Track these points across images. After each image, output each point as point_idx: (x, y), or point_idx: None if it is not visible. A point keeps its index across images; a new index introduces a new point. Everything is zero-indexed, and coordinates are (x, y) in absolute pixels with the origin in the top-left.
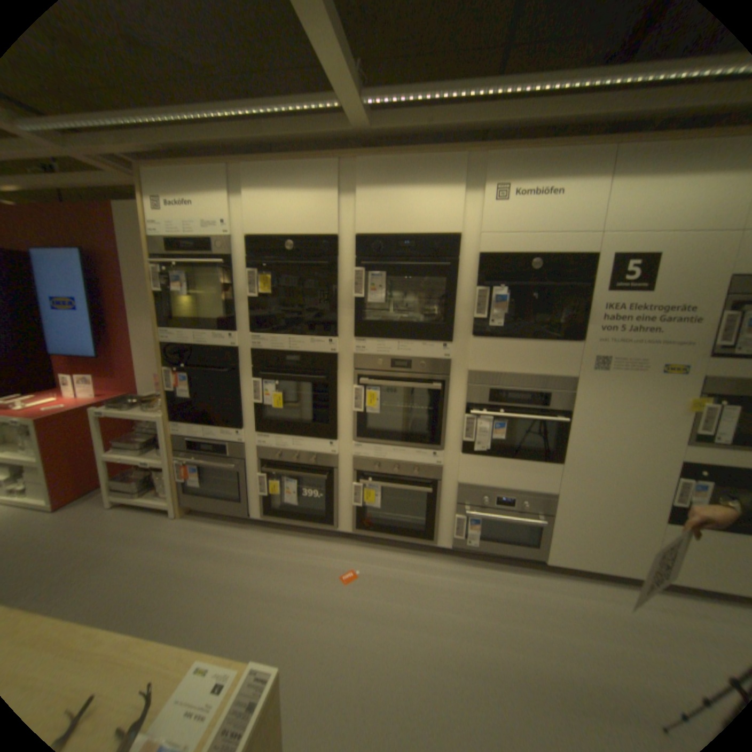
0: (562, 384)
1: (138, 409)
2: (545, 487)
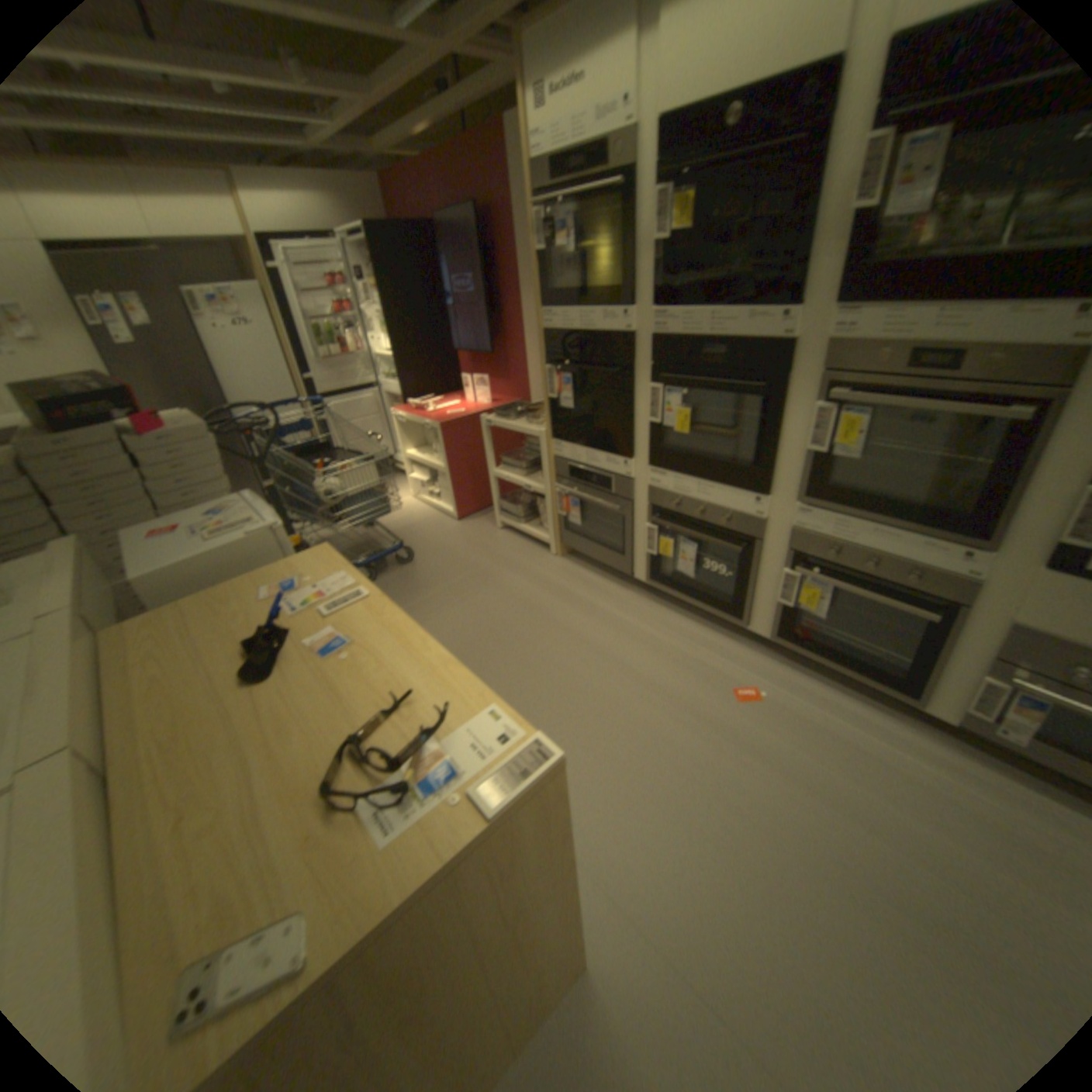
0: None
1: (524, 420)
2: None
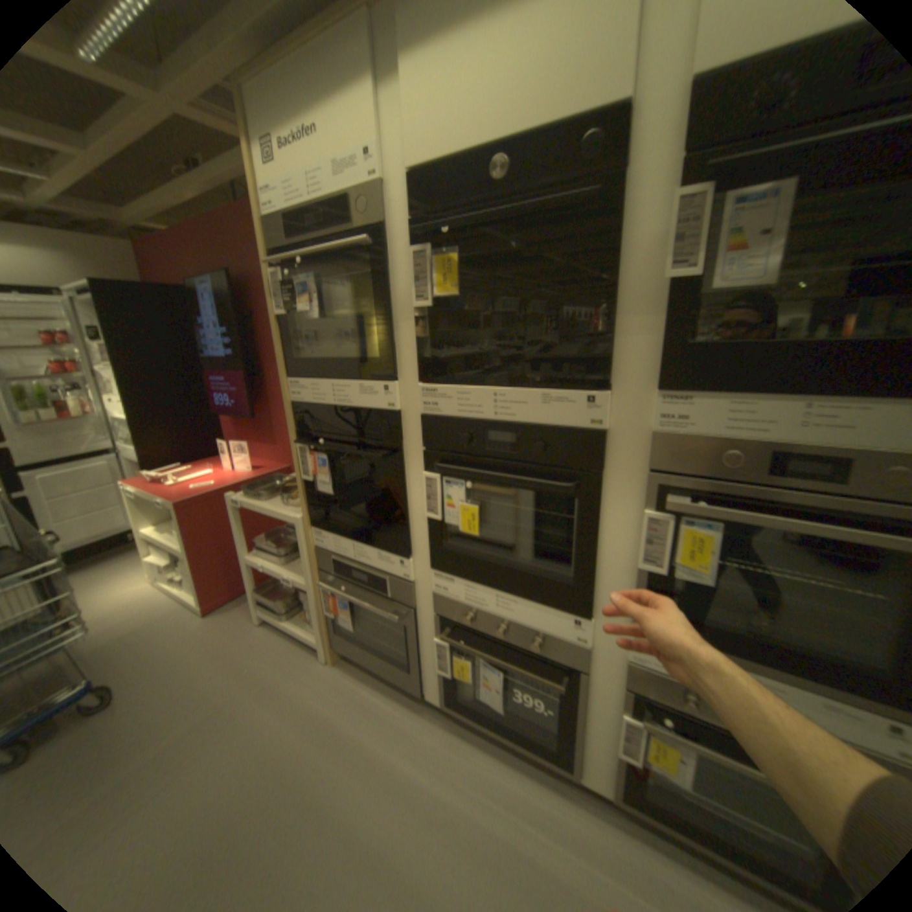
0: None
1: (282, 495)
2: None
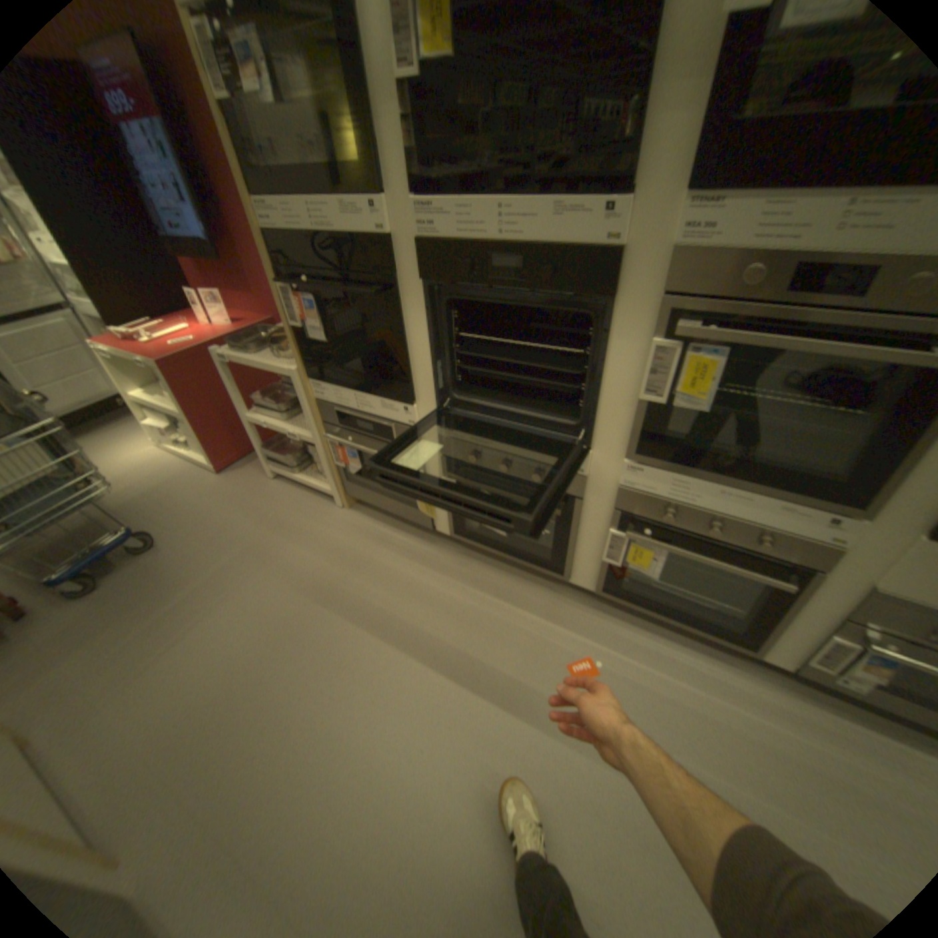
0: None
1: (271, 348)
2: None
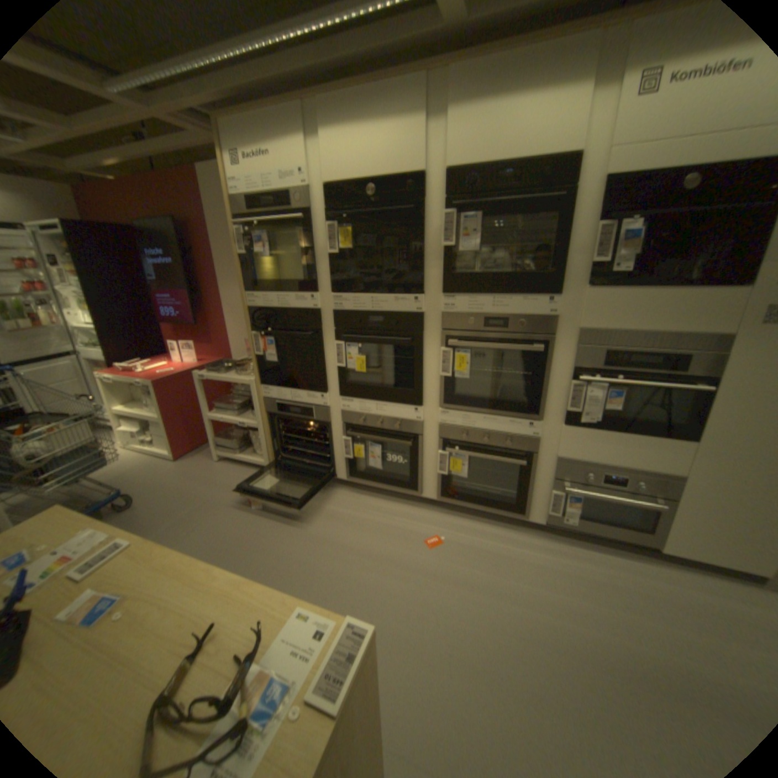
0: (709, 342)
1: (233, 372)
2: (670, 466)
